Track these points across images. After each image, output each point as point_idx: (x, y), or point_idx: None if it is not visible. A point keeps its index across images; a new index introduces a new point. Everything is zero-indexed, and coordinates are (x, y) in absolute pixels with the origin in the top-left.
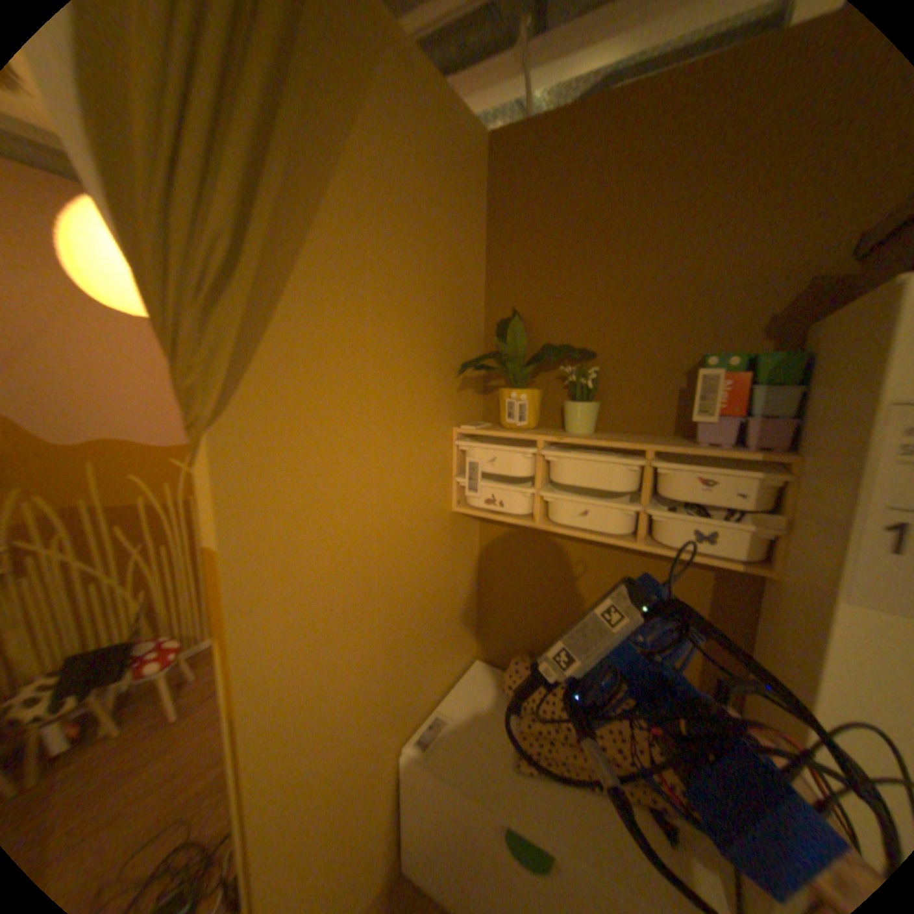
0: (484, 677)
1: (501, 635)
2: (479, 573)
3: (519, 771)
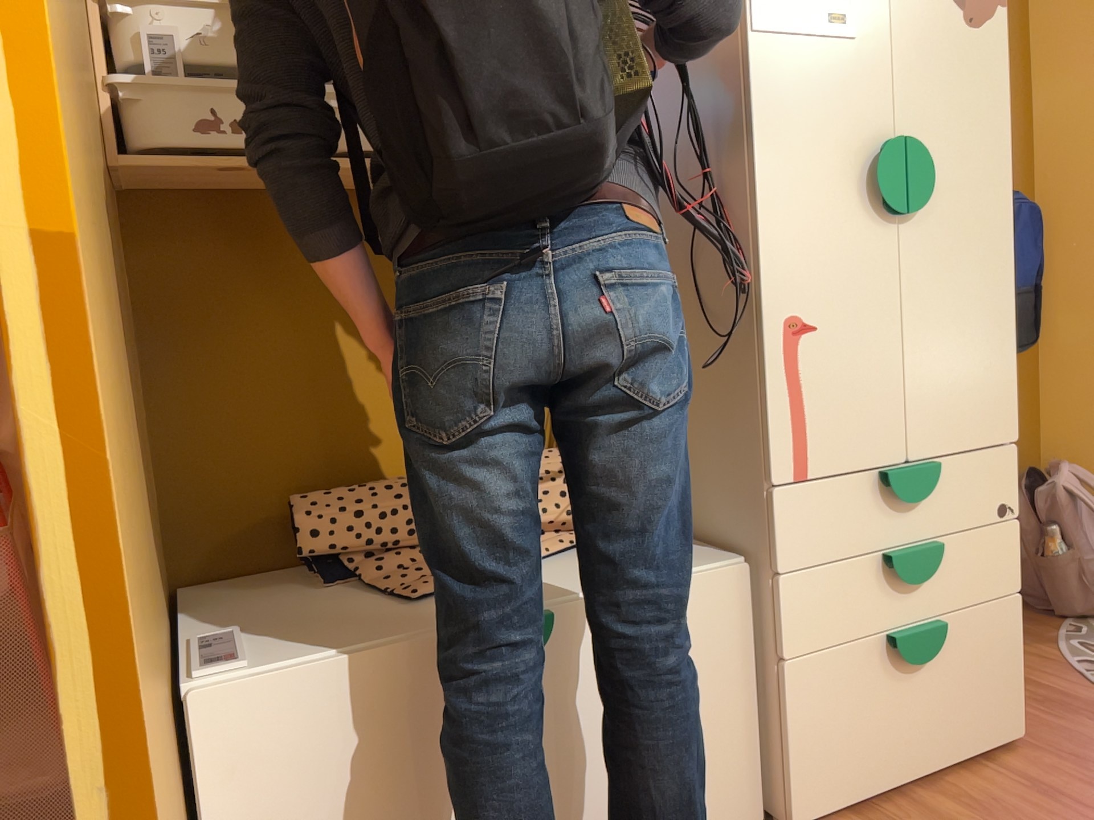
0: (221, 591)
1: (223, 501)
2: (142, 378)
3: (415, 602)
